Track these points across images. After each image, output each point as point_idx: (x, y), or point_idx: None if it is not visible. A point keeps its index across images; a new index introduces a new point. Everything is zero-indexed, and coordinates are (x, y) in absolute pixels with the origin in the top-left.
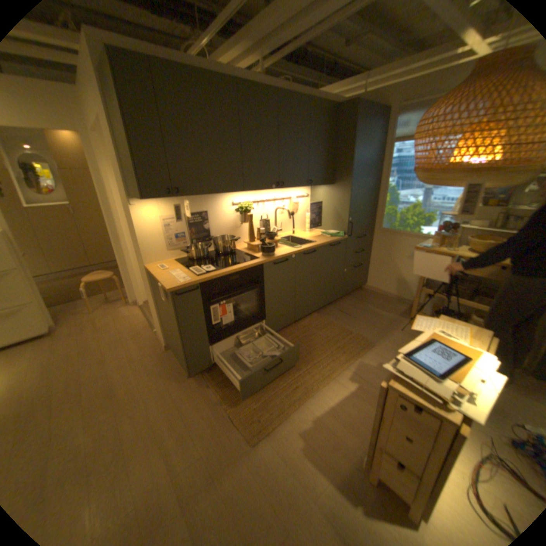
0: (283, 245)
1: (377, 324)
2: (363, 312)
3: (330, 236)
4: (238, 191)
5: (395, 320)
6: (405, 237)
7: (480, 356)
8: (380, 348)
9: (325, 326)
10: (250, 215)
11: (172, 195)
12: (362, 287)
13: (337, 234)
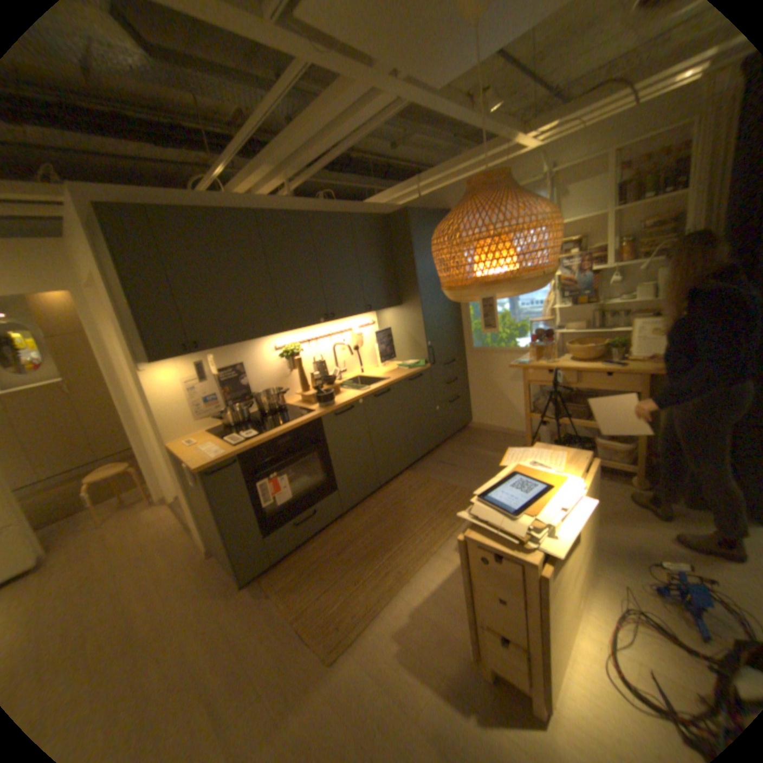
0: (348, 388)
1: (488, 470)
2: (470, 459)
3: (409, 368)
4: (277, 333)
5: None
6: (502, 355)
7: (565, 482)
8: None
9: (422, 485)
10: (300, 358)
11: (193, 351)
12: (468, 427)
13: (417, 365)
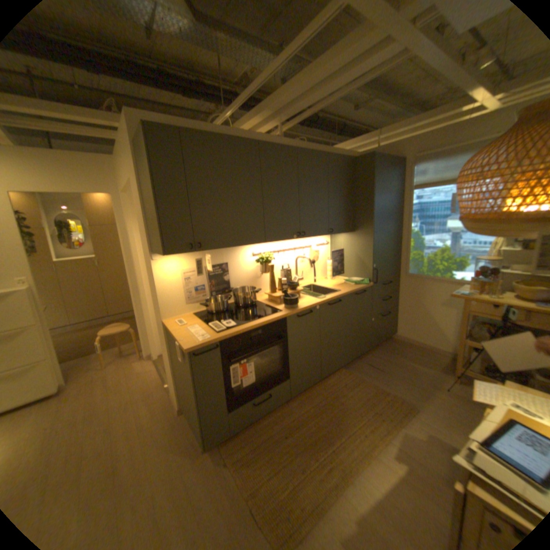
0: (306, 294)
1: (417, 382)
2: (398, 368)
3: (355, 283)
4: (259, 243)
5: (438, 377)
6: (436, 283)
7: None
8: (427, 415)
9: (357, 385)
10: (271, 265)
11: (194, 249)
12: (392, 338)
13: (362, 282)
